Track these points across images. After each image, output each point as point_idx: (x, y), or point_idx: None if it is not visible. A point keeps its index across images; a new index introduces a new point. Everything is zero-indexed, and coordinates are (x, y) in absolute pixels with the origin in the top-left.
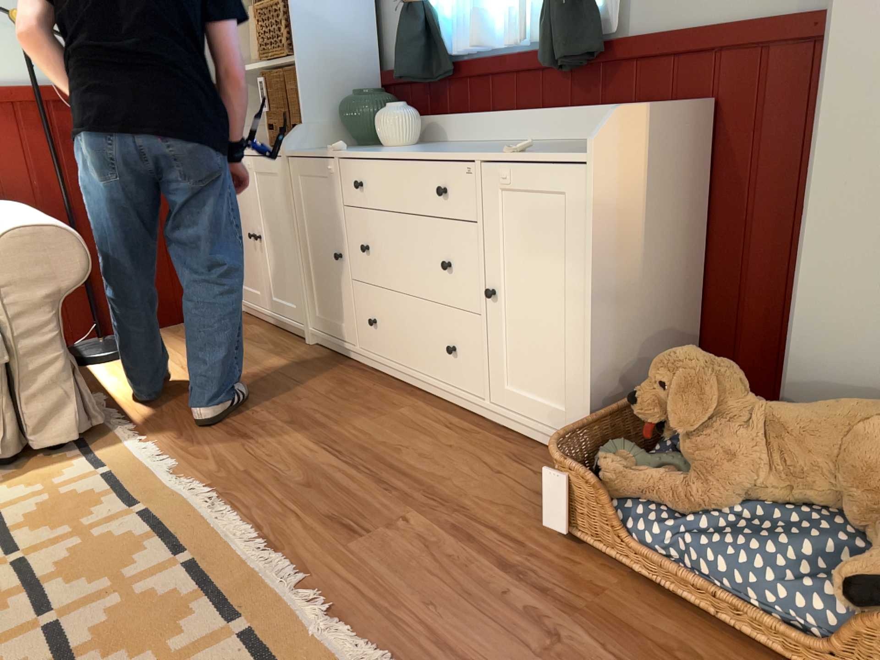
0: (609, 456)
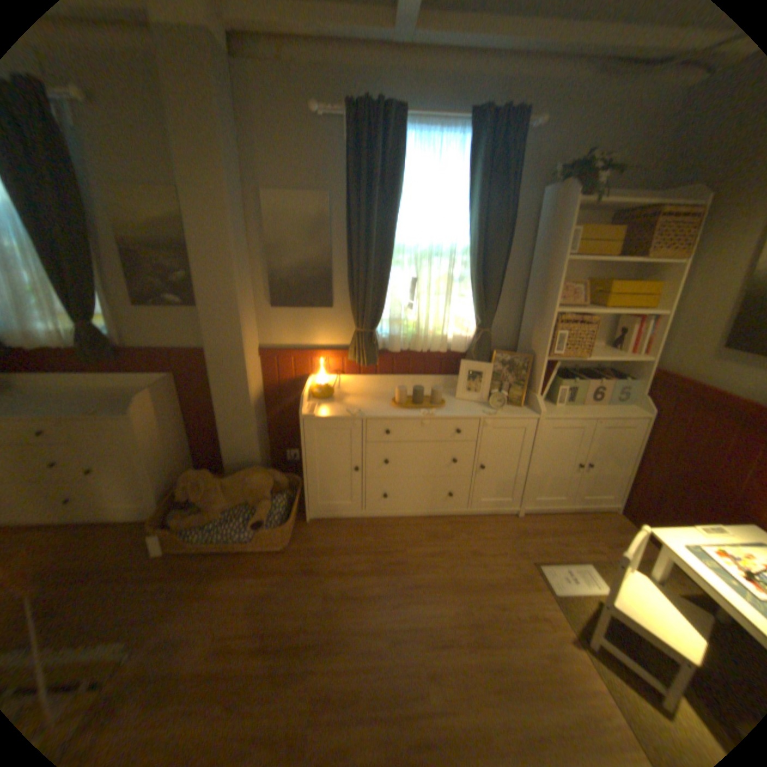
0: (170, 523)
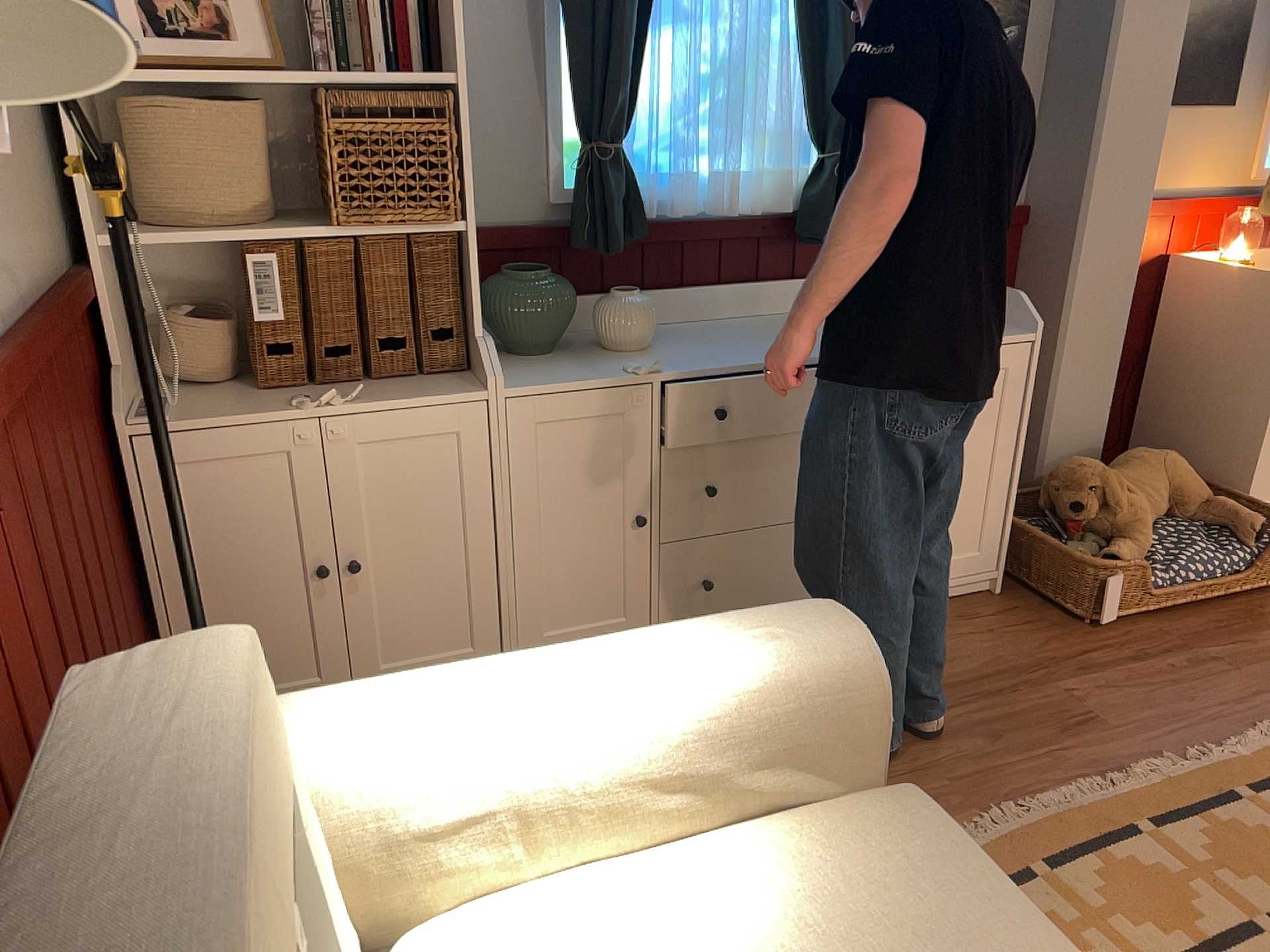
0: (1107, 551)
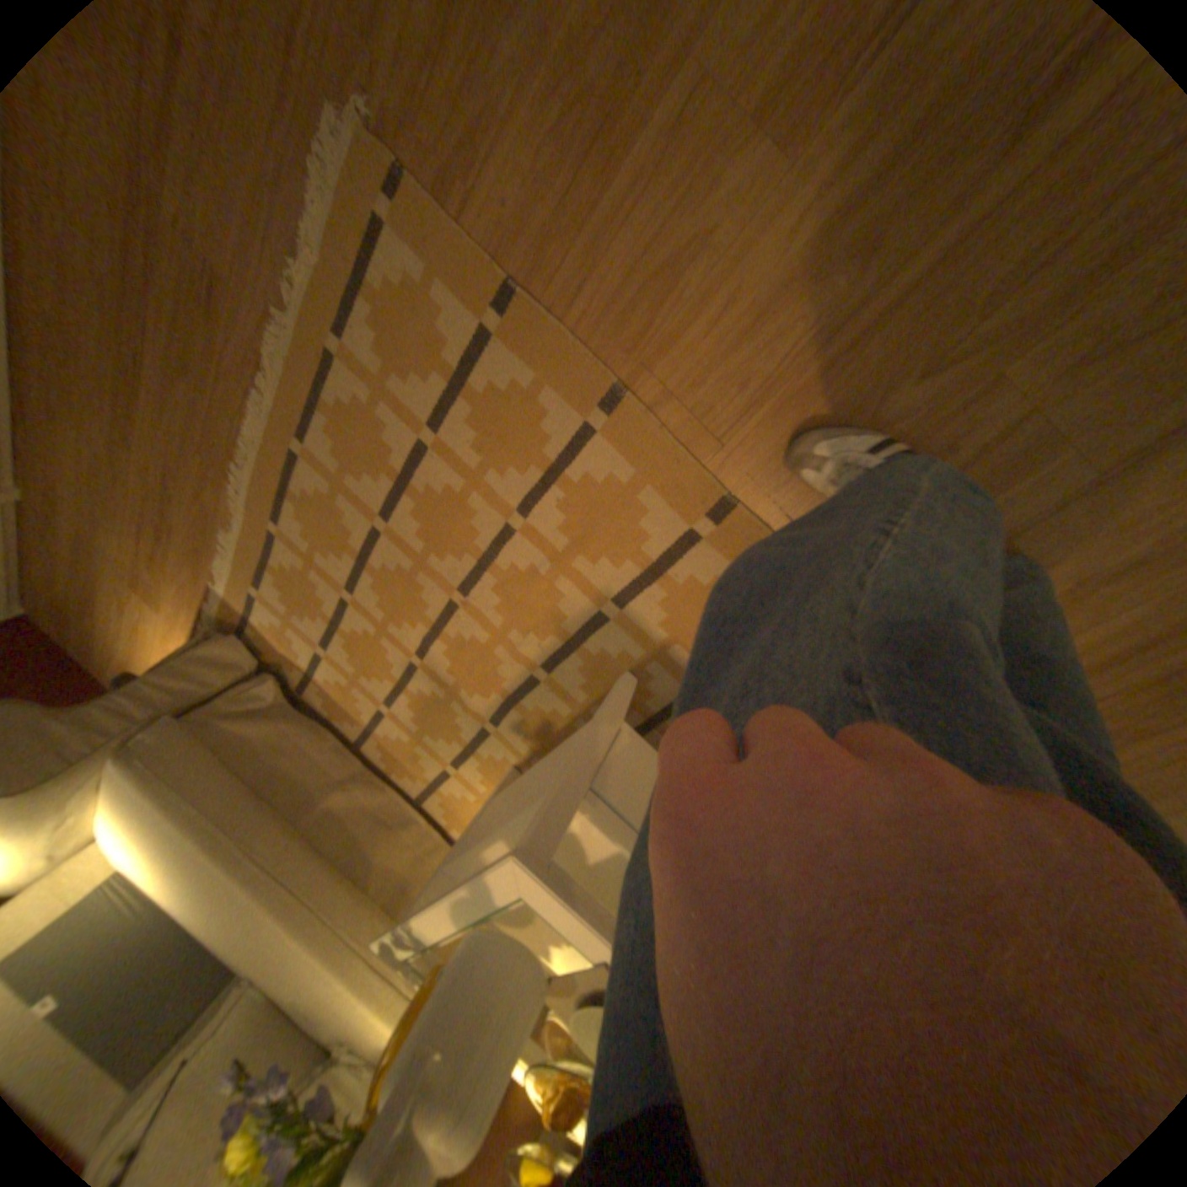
0: None
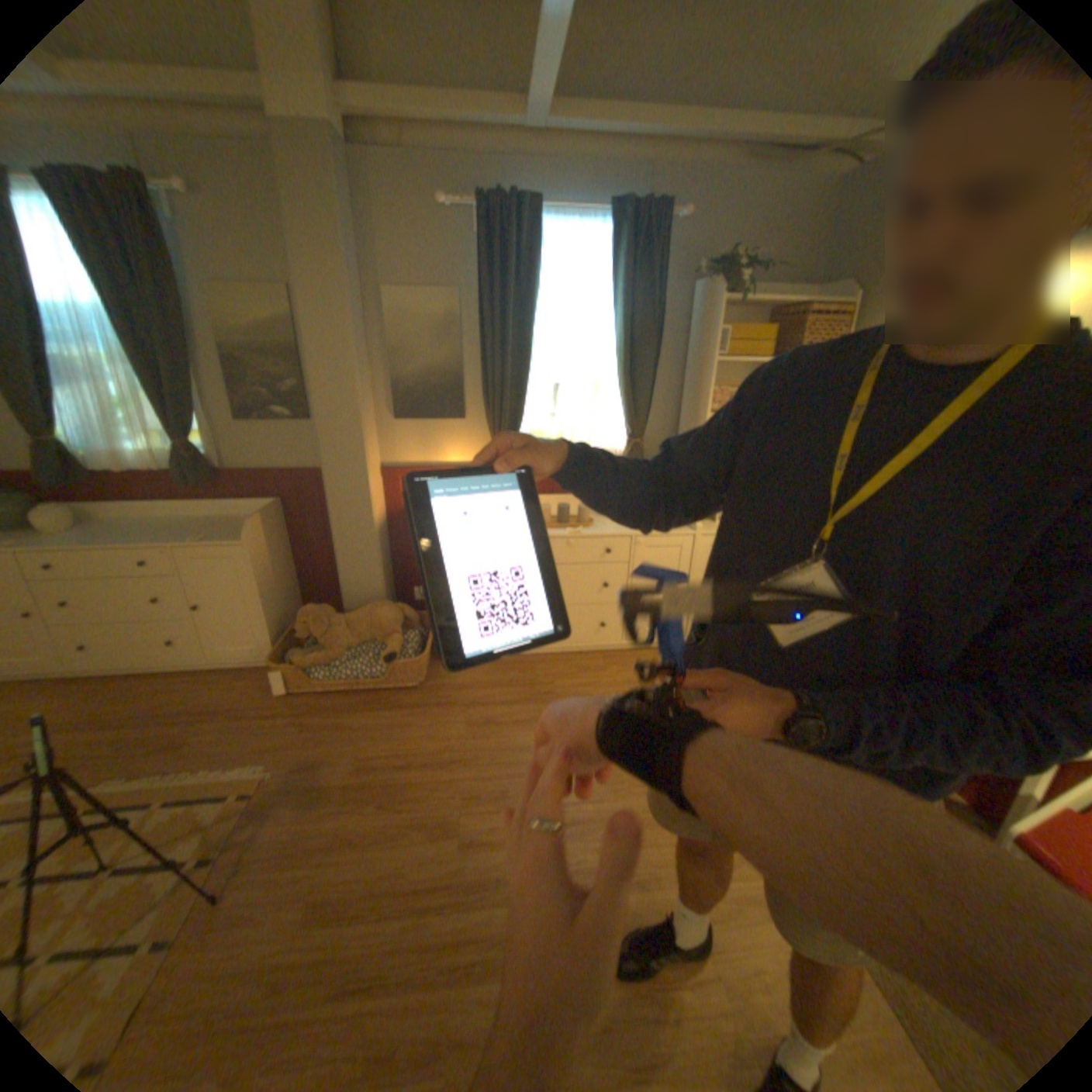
0: (293, 657)
